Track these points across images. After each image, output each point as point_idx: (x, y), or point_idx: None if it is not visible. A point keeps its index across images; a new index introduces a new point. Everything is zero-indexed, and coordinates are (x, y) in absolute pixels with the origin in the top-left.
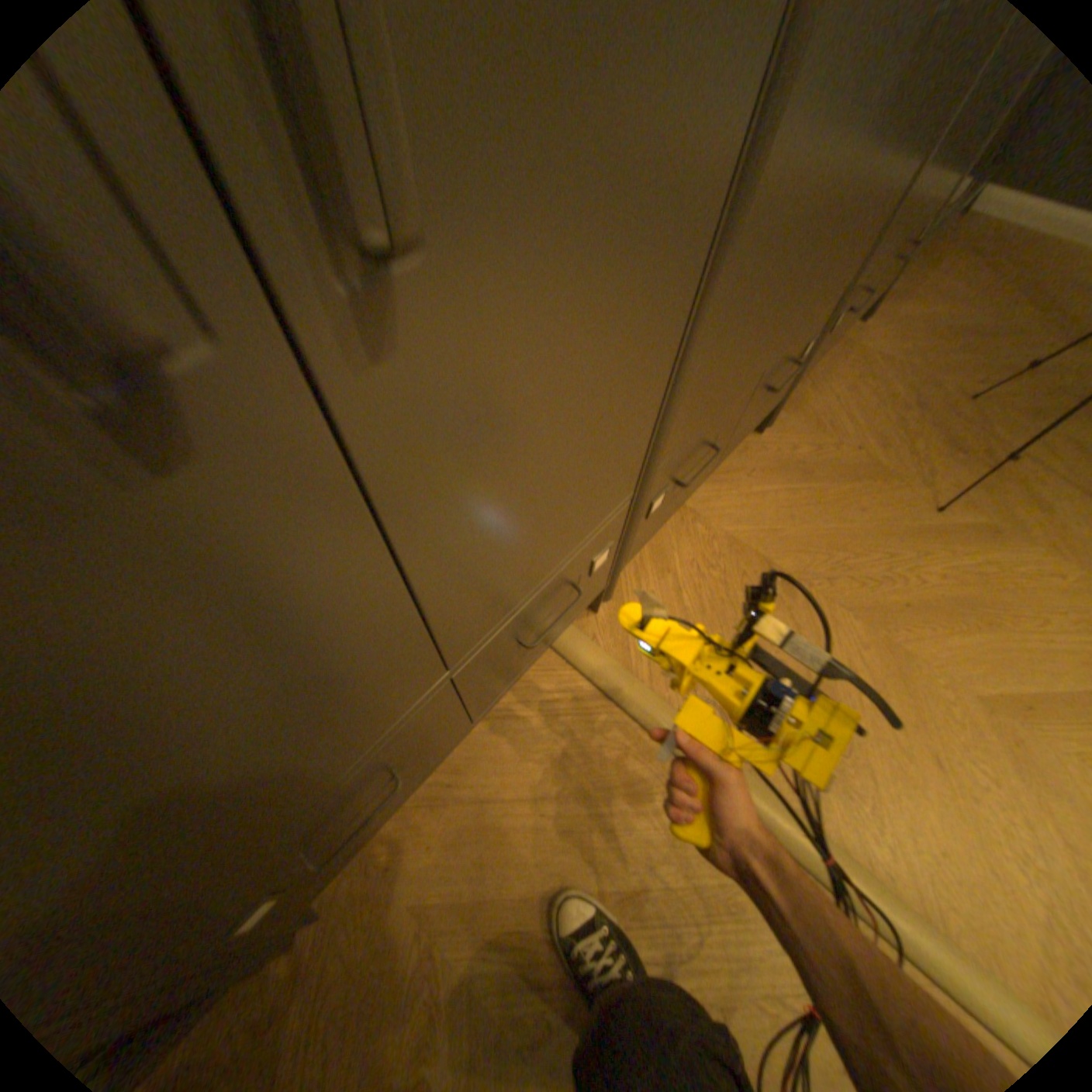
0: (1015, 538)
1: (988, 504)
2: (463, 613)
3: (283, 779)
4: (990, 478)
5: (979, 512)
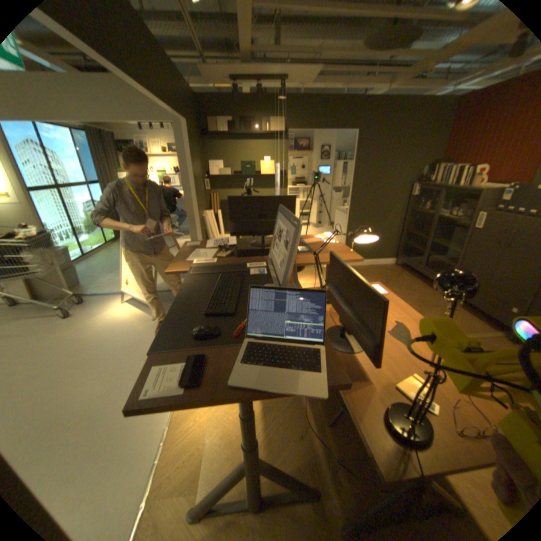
0: None
1: None
2: (497, 277)
3: (479, 269)
4: None
5: None
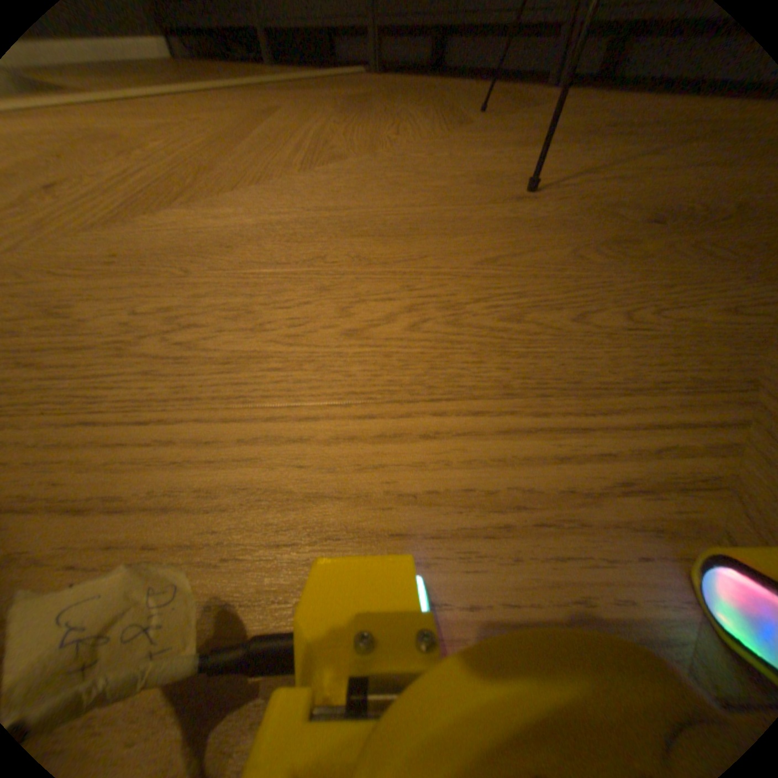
0: (457, 128)
1: (512, 126)
2: None
3: None
4: (570, 132)
5: (494, 122)
